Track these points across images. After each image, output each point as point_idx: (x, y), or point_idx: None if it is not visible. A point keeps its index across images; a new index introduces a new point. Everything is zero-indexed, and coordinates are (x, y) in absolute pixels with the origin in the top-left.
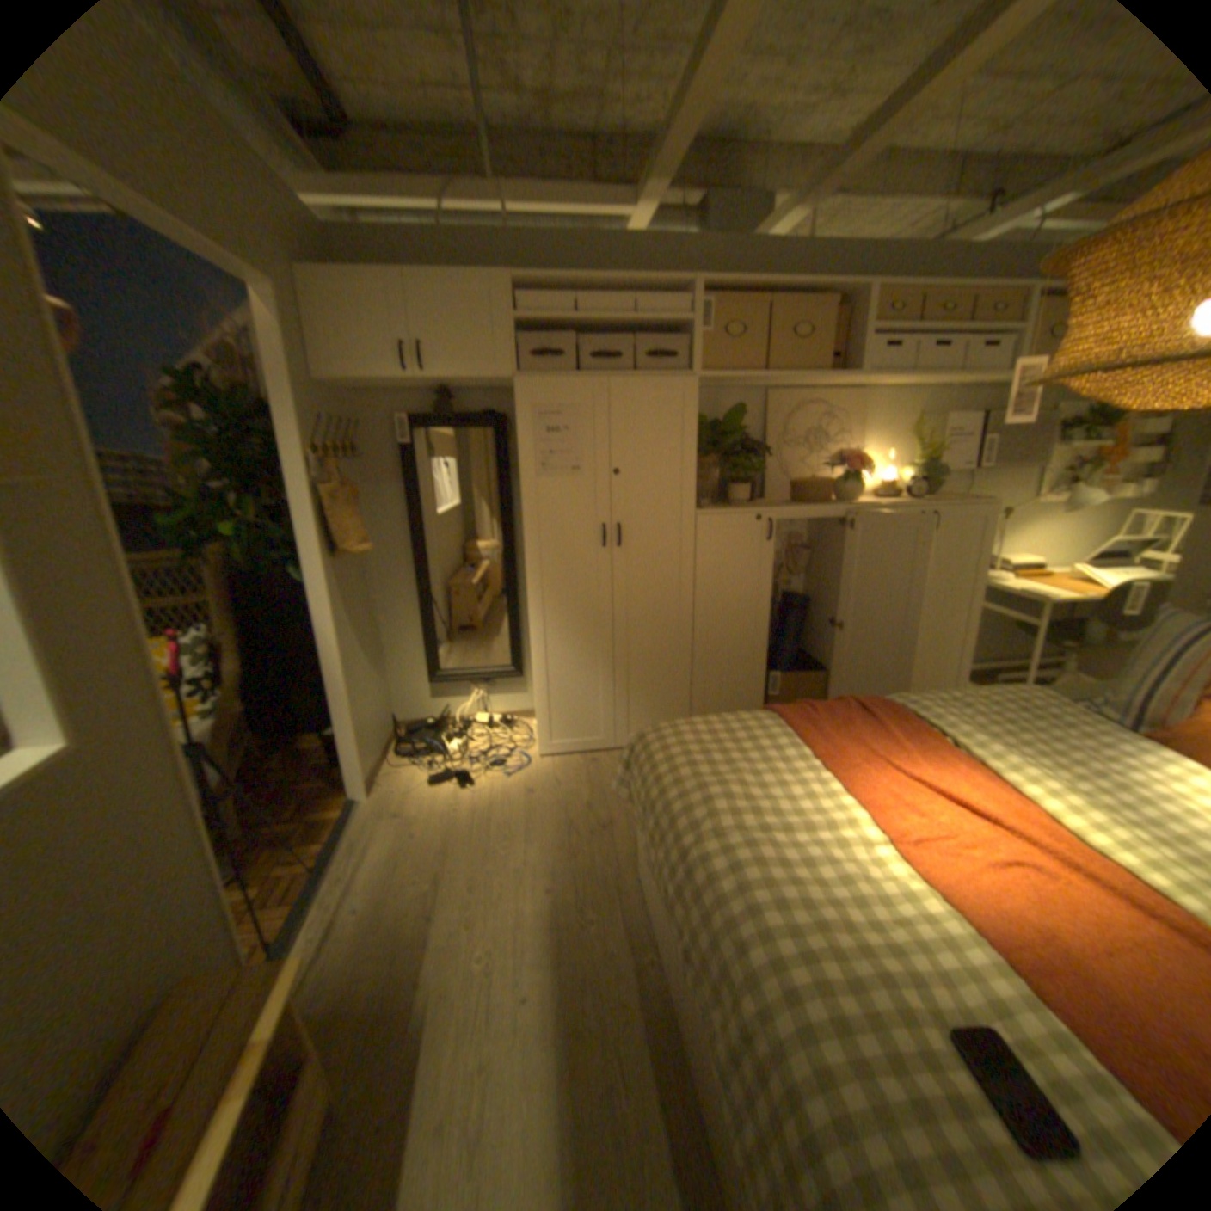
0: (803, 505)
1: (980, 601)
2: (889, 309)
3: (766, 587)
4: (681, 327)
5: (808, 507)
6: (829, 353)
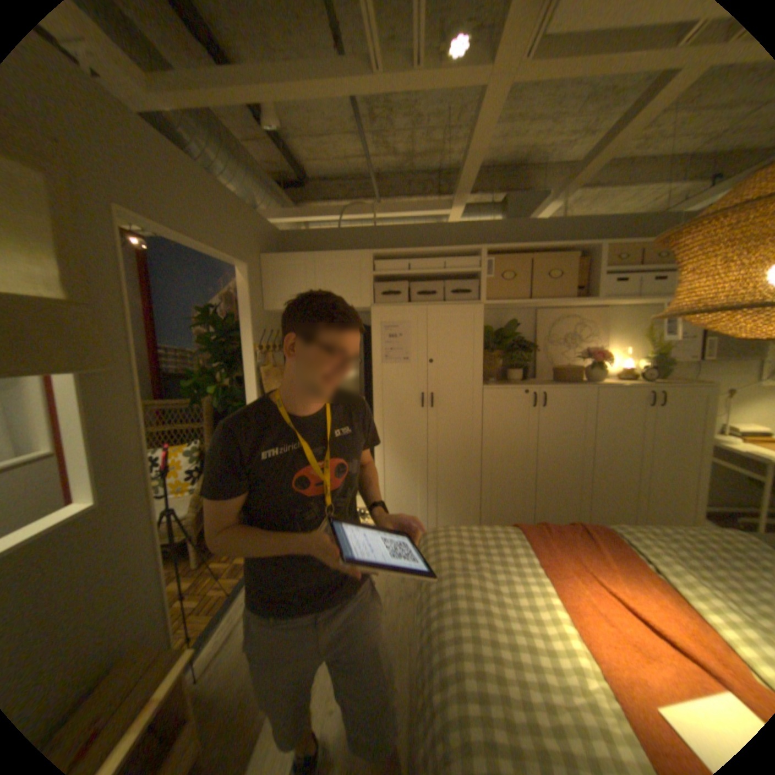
0: (560, 384)
1: (709, 458)
2: (617, 258)
3: (535, 438)
4: (474, 274)
5: (563, 385)
6: (578, 286)
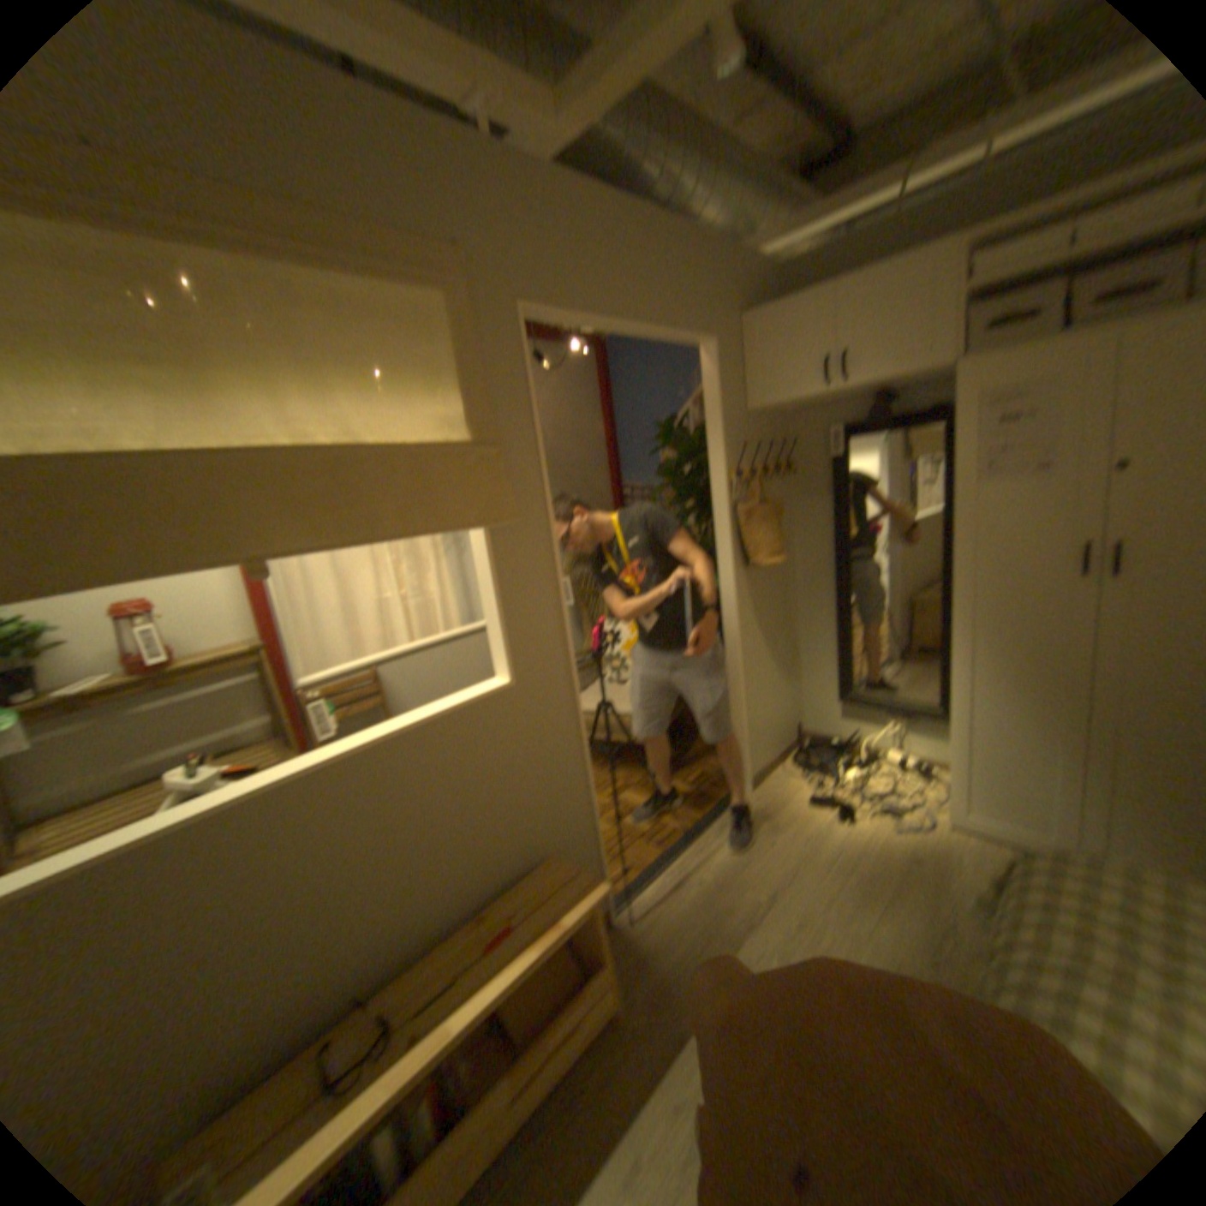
0: None
1: None
2: None
3: None
4: None
5: None
6: None
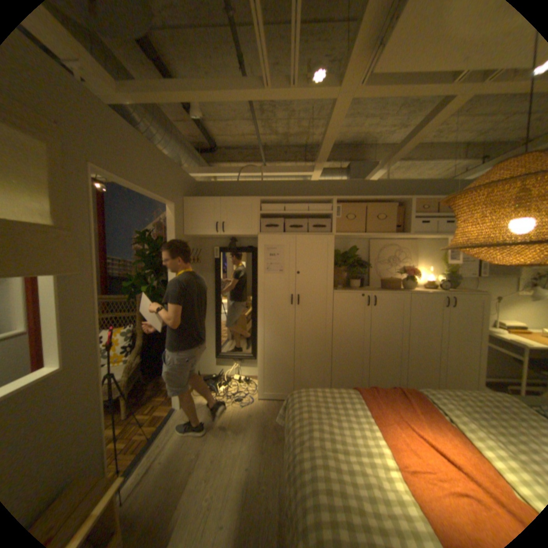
0: (385, 290)
1: (486, 344)
2: (422, 208)
3: (368, 327)
4: (328, 215)
5: (387, 291)
6: (397, 225)
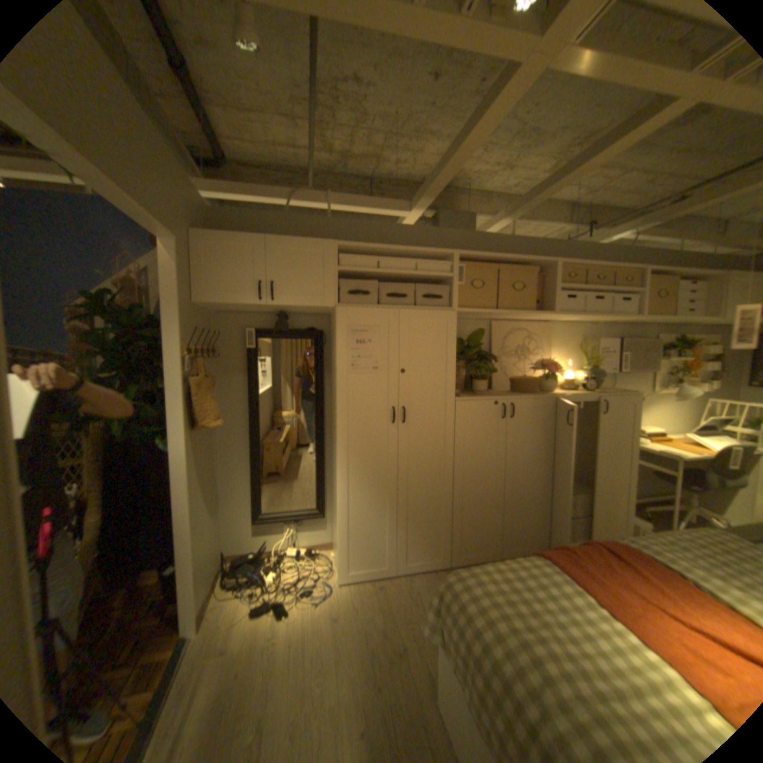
0: (521, 394)
1: (636, 459)
2: (567, 276)
3: (500, 450)
4: (443, 280)
5: (526, 395)
6: (528, 300)
